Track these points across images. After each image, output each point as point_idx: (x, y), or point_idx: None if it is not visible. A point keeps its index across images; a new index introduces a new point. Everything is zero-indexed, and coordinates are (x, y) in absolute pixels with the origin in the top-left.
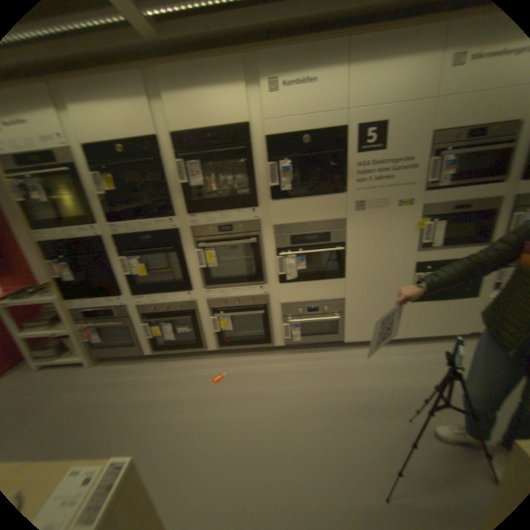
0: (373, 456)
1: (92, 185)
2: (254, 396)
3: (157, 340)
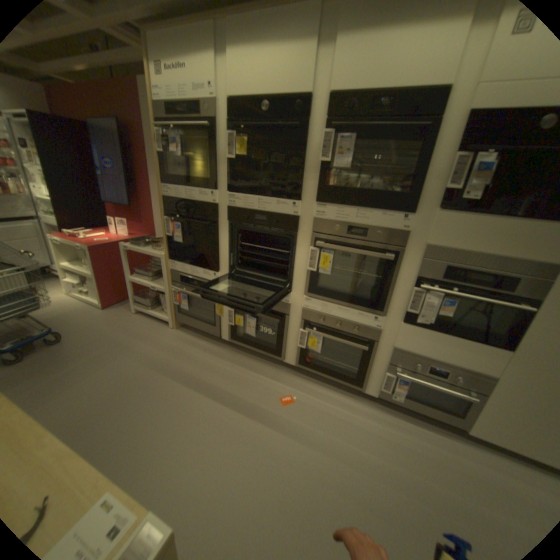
0: None
1: (228, 147)
2: (326, 445)
3: (240, 329)
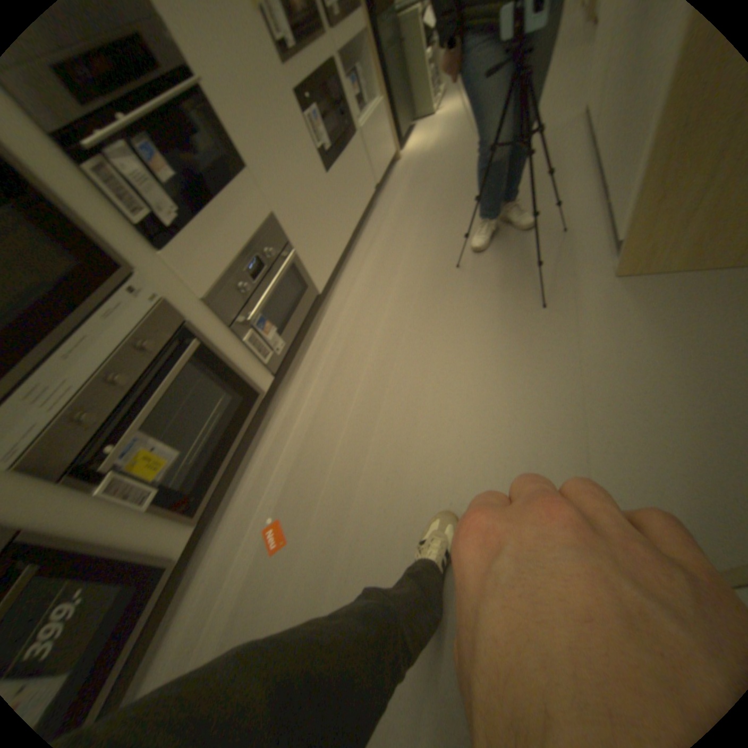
0: (493, 303)
1: None
2: (353, 447)
3: None
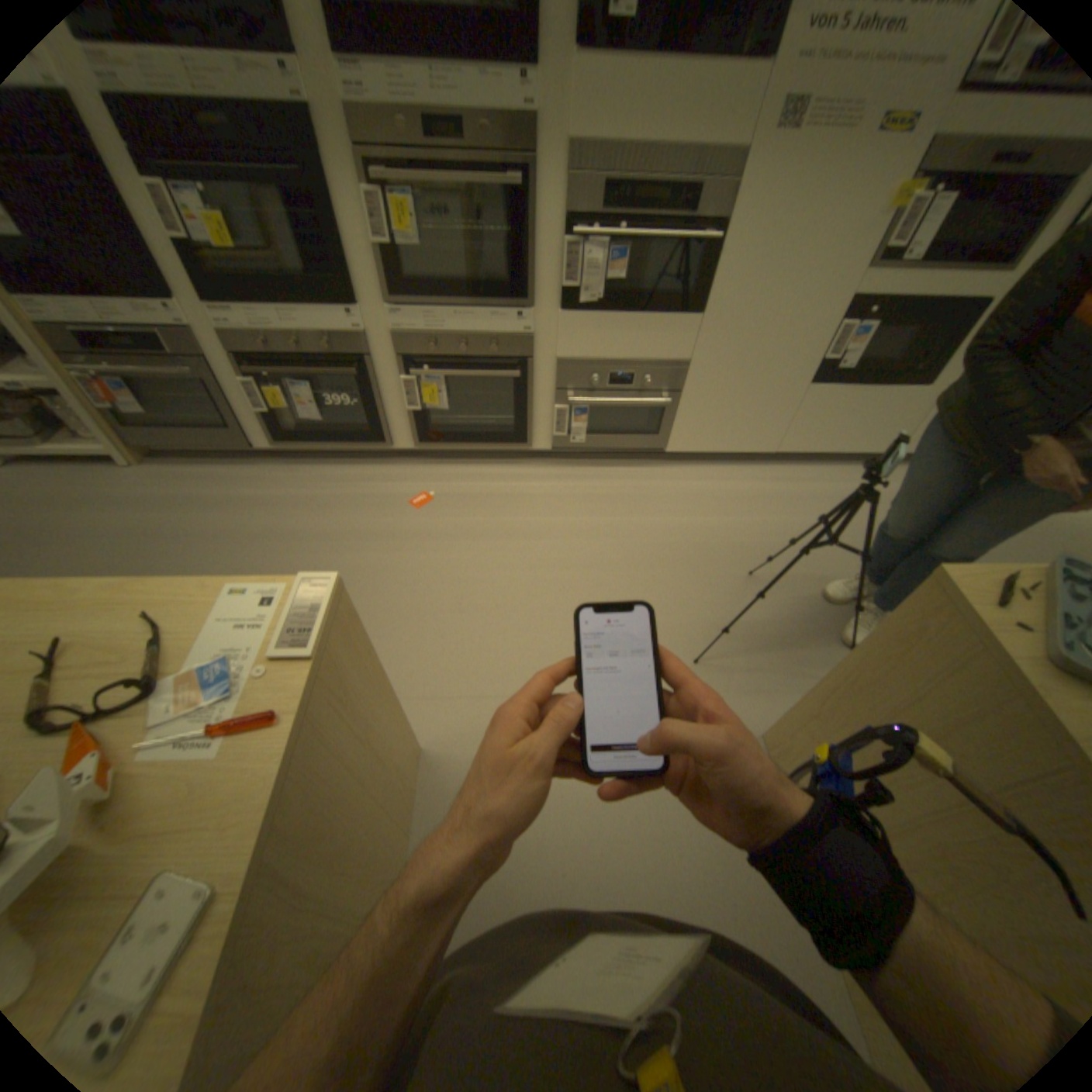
0: (686, 615)
1: None
2: (495, 531)
3: (283, 419)
